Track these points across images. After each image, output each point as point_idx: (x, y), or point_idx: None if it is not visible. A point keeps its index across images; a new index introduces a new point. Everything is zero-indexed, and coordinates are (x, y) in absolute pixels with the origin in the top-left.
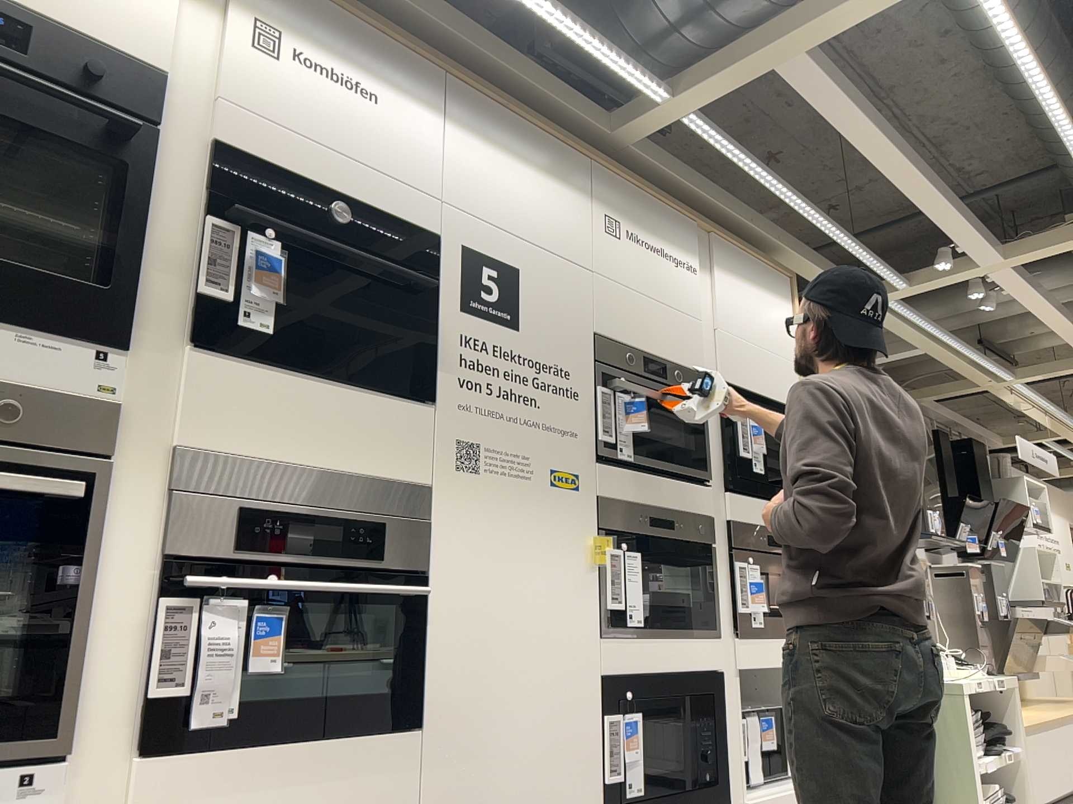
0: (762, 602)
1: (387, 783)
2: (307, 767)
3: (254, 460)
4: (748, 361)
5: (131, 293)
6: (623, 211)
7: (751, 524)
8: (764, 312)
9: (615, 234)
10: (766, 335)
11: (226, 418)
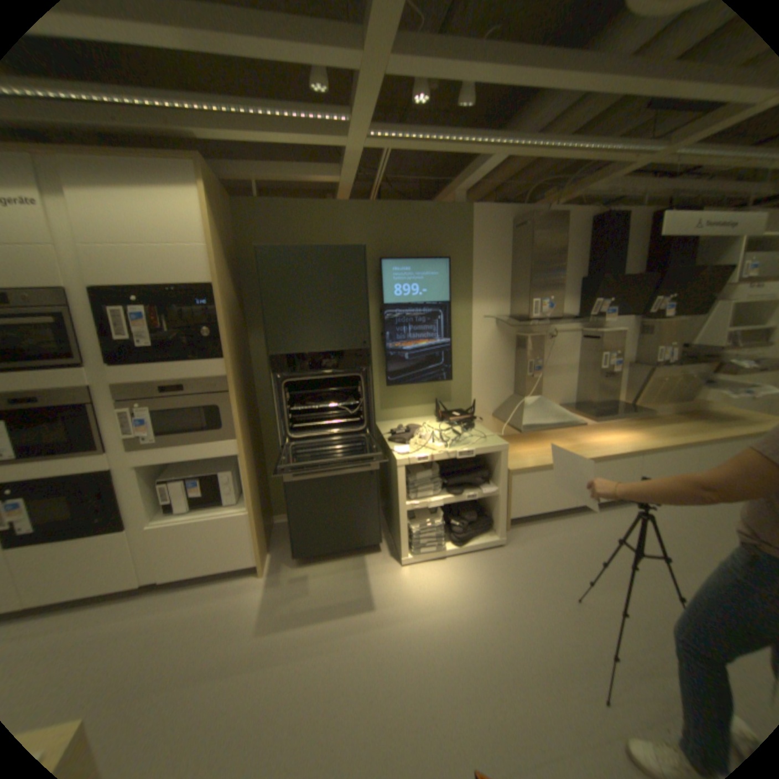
0: (143, 432)
1: None
2: None
3: None
4: (123, 263)
5: None
6: None
7: (136, 383)
8: (147, 210)
9: None
10: (151, 231)
11: None
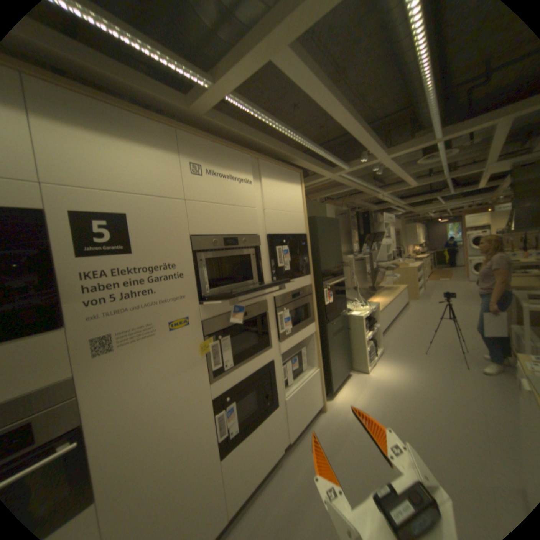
0: (289, 325)
1: None
2: None
3: None
4: (280, 221)
5: None
6: (201, 159)
7: (284, 294)
8: (288, 194)
9: (198, 175)
10: (289, 205)
11: None
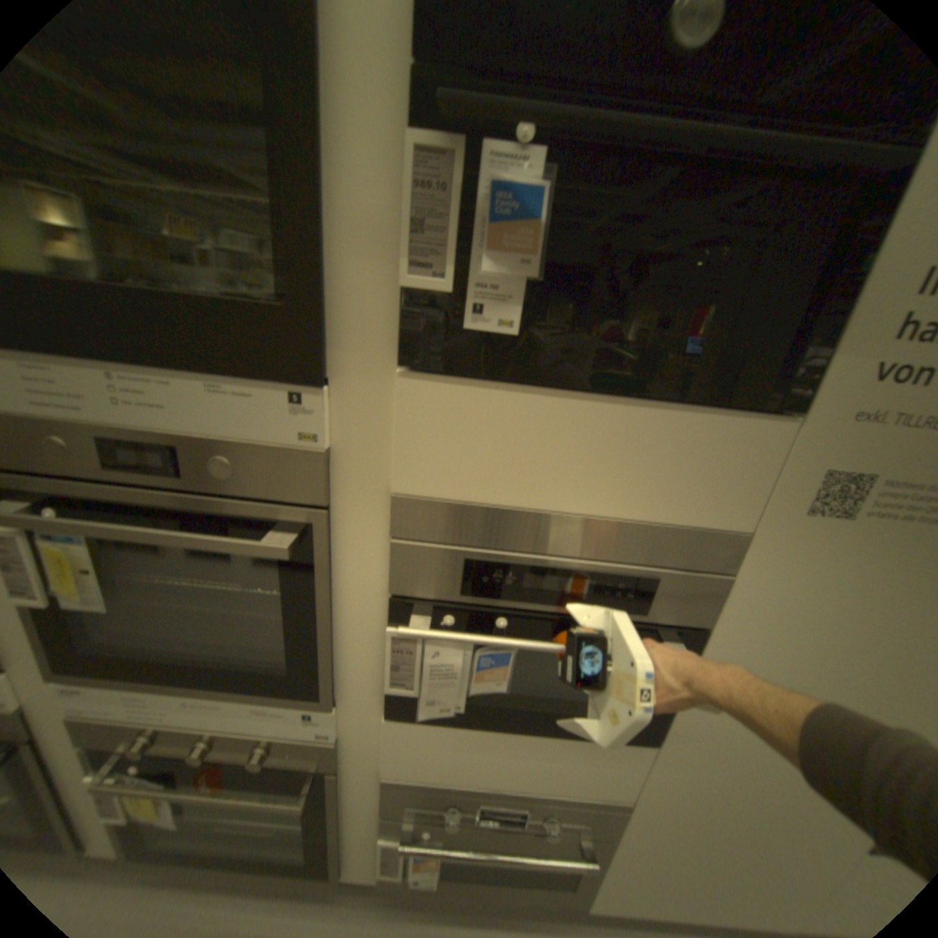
0: None
1: (609, 774)
2: (529, 751)
3: (487, 504)
4: None
5: (316, 305)
6: None
7: None
8: None
9: None
10: None
11: (446, 460)
